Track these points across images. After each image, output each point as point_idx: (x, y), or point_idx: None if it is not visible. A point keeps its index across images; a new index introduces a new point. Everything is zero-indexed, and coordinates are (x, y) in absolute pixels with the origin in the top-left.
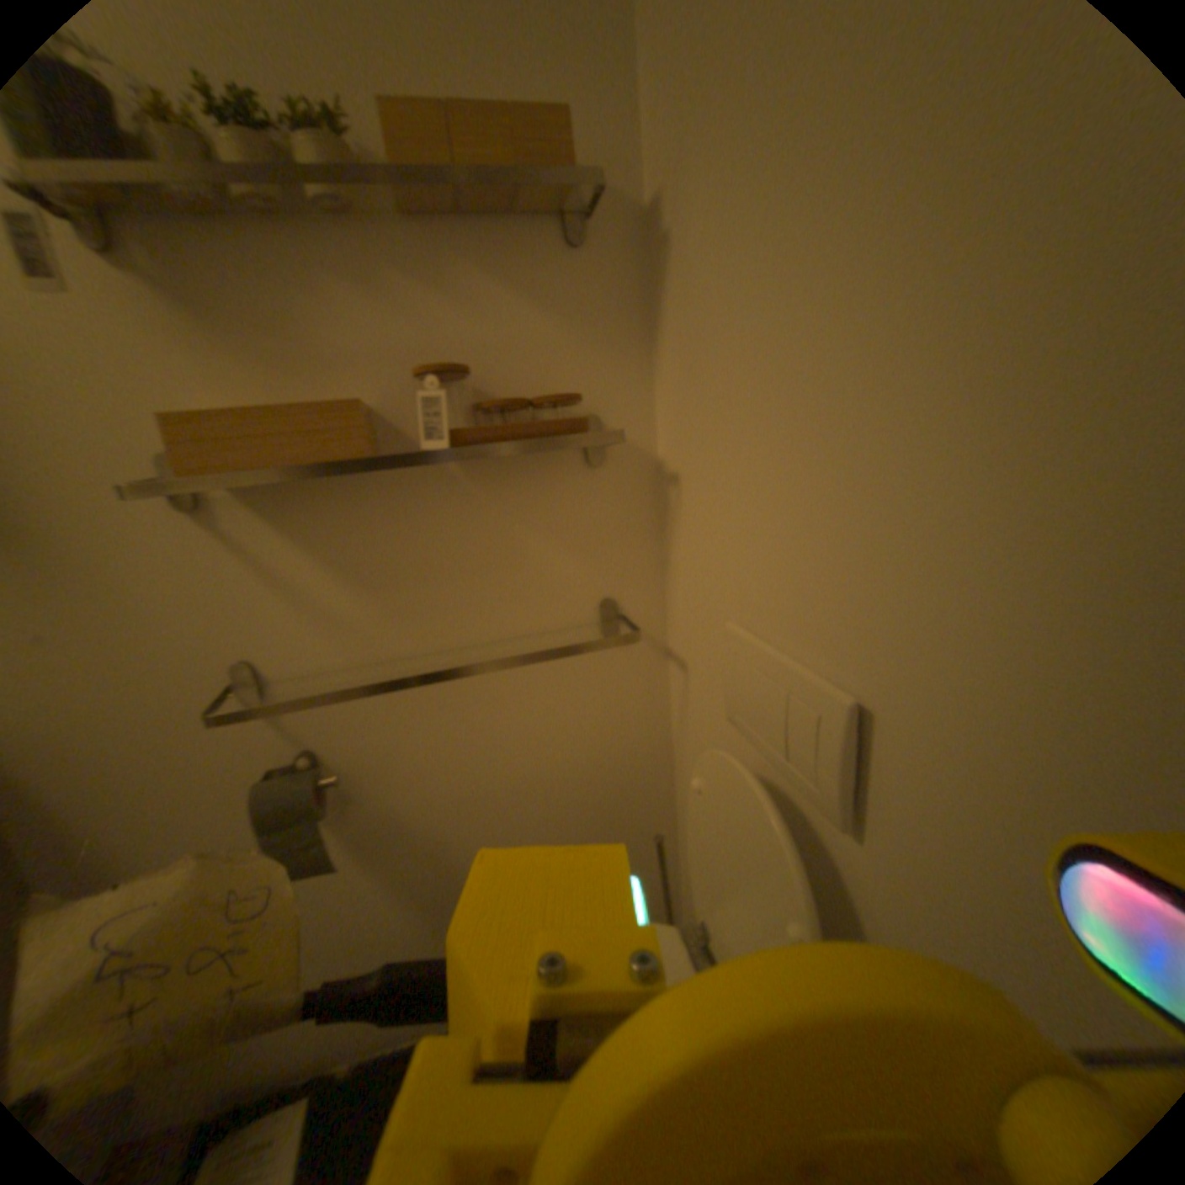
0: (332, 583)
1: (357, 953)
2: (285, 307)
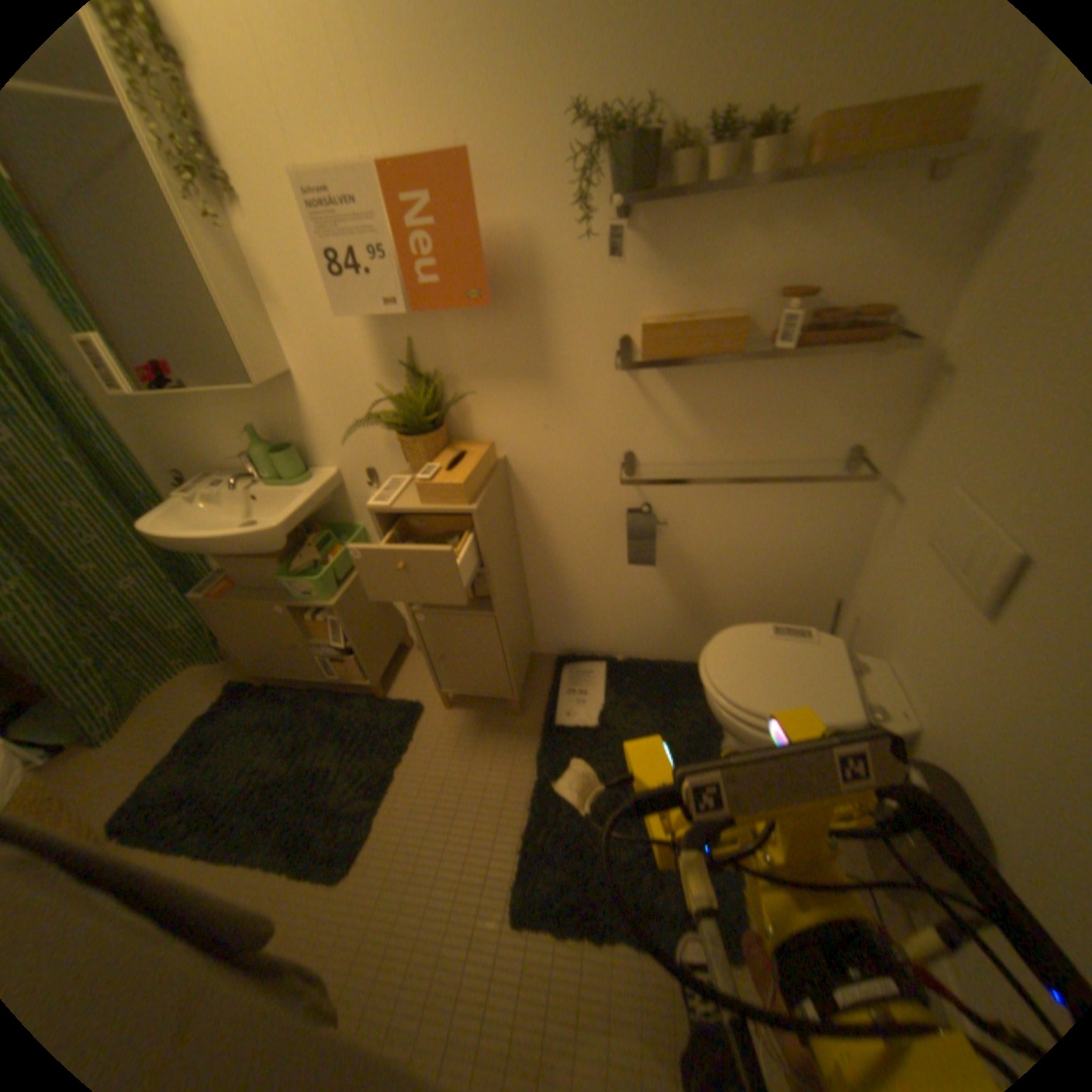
0: (686, 416)
1: (639, 608)
2: (710, 248)
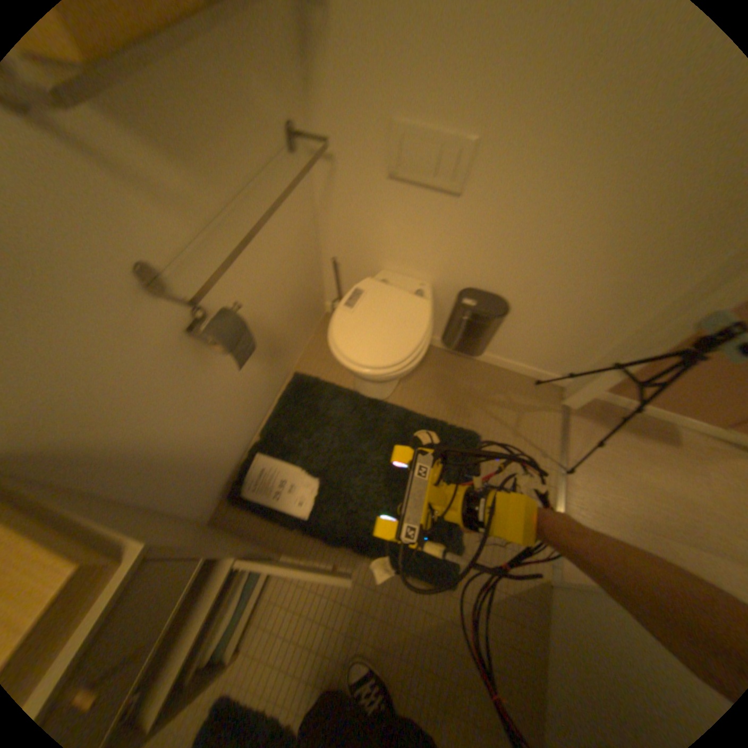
0: (164, 161)
1: (244, 394)
2: None
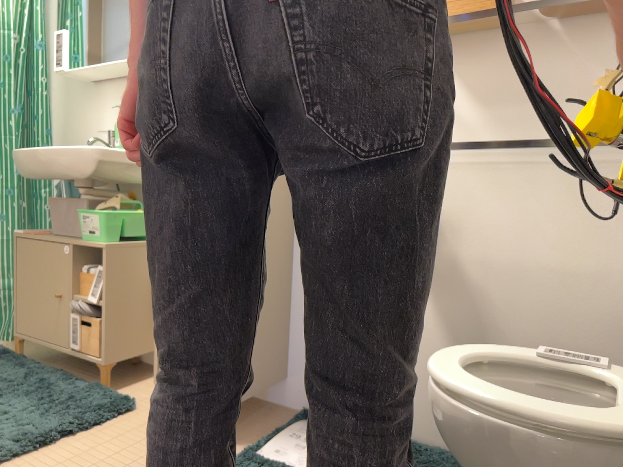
0: (461, 100)
1: None
2: None
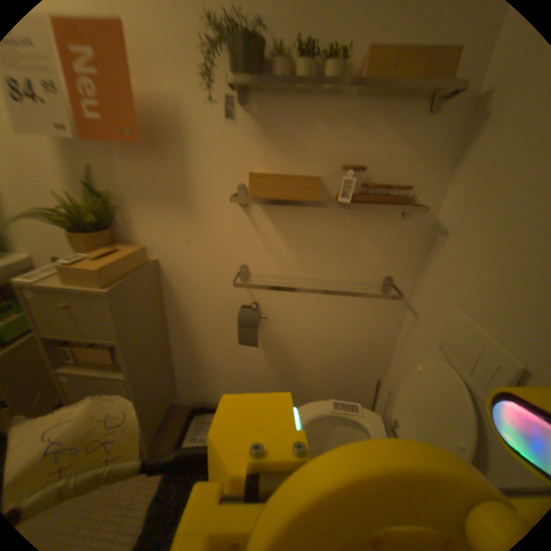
0: (283, 243)
1: (251, 375)
2: (299, 131)
